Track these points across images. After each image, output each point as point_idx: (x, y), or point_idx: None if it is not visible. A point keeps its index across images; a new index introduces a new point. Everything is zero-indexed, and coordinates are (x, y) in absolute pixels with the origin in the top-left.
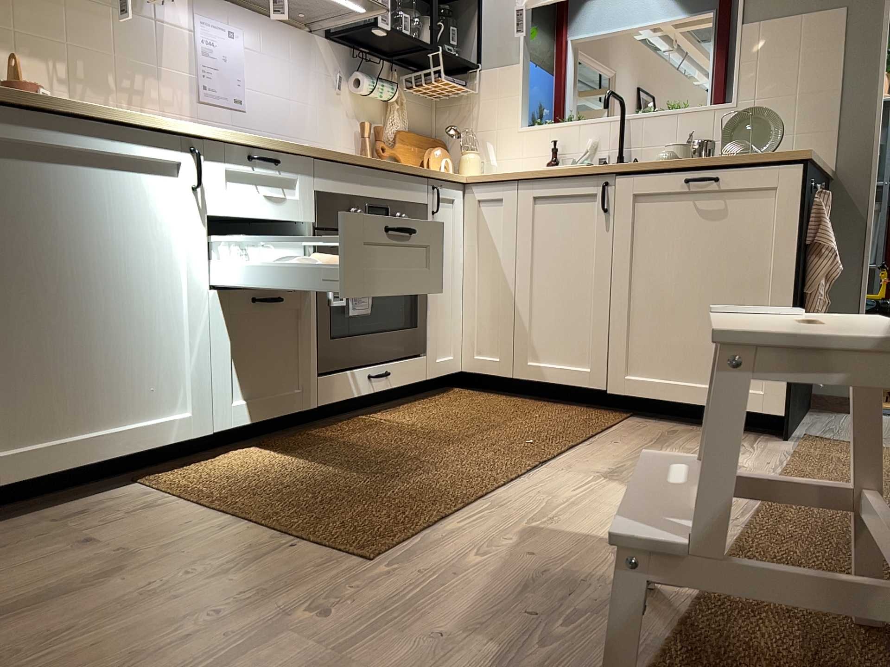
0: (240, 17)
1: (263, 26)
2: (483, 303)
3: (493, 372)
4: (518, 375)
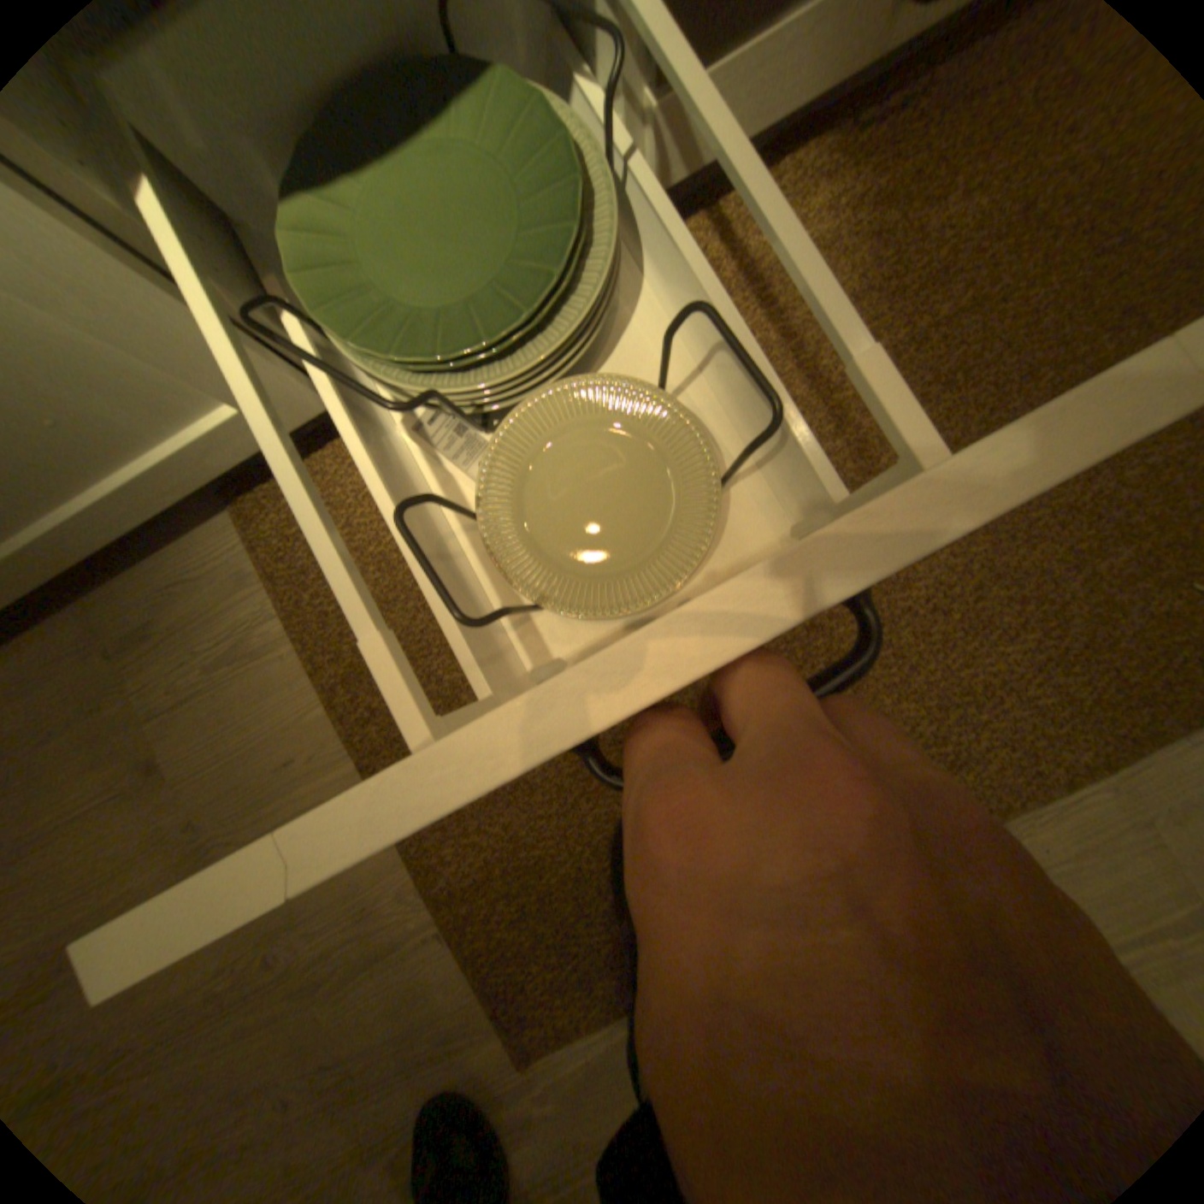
0: None
1: None
2: None
3: None
4: None
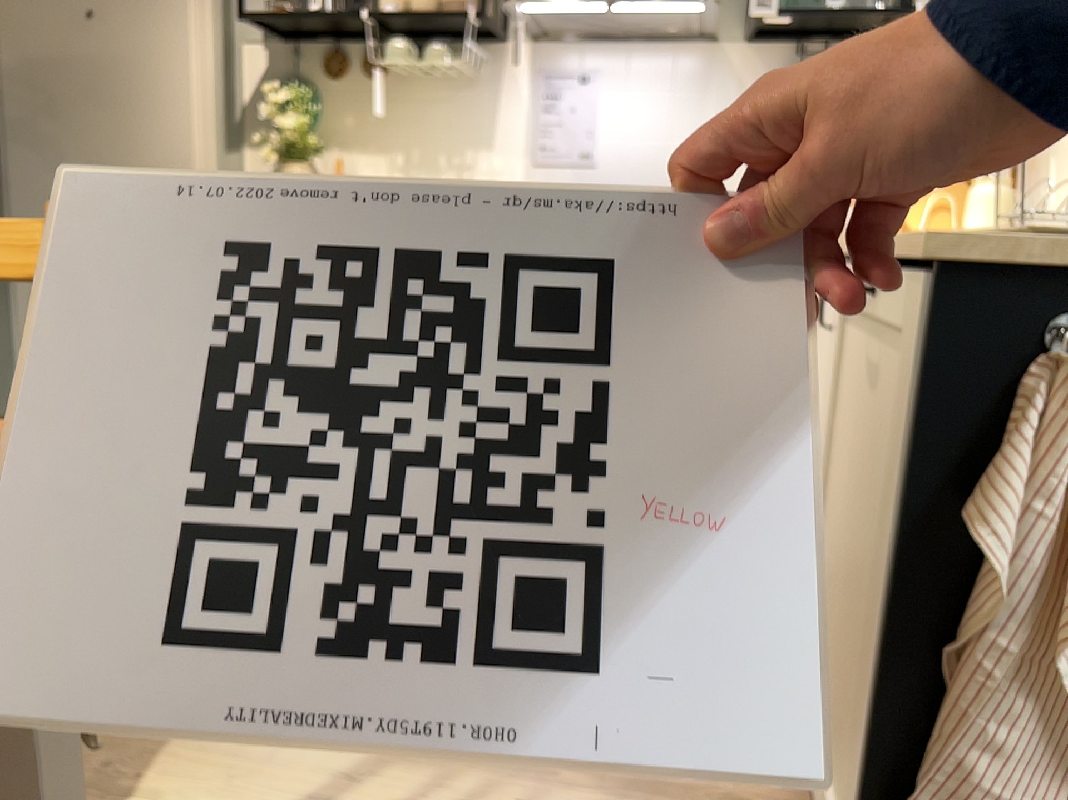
0: (594, 56)
1: (628, 56)
2: None
3: None
4: None
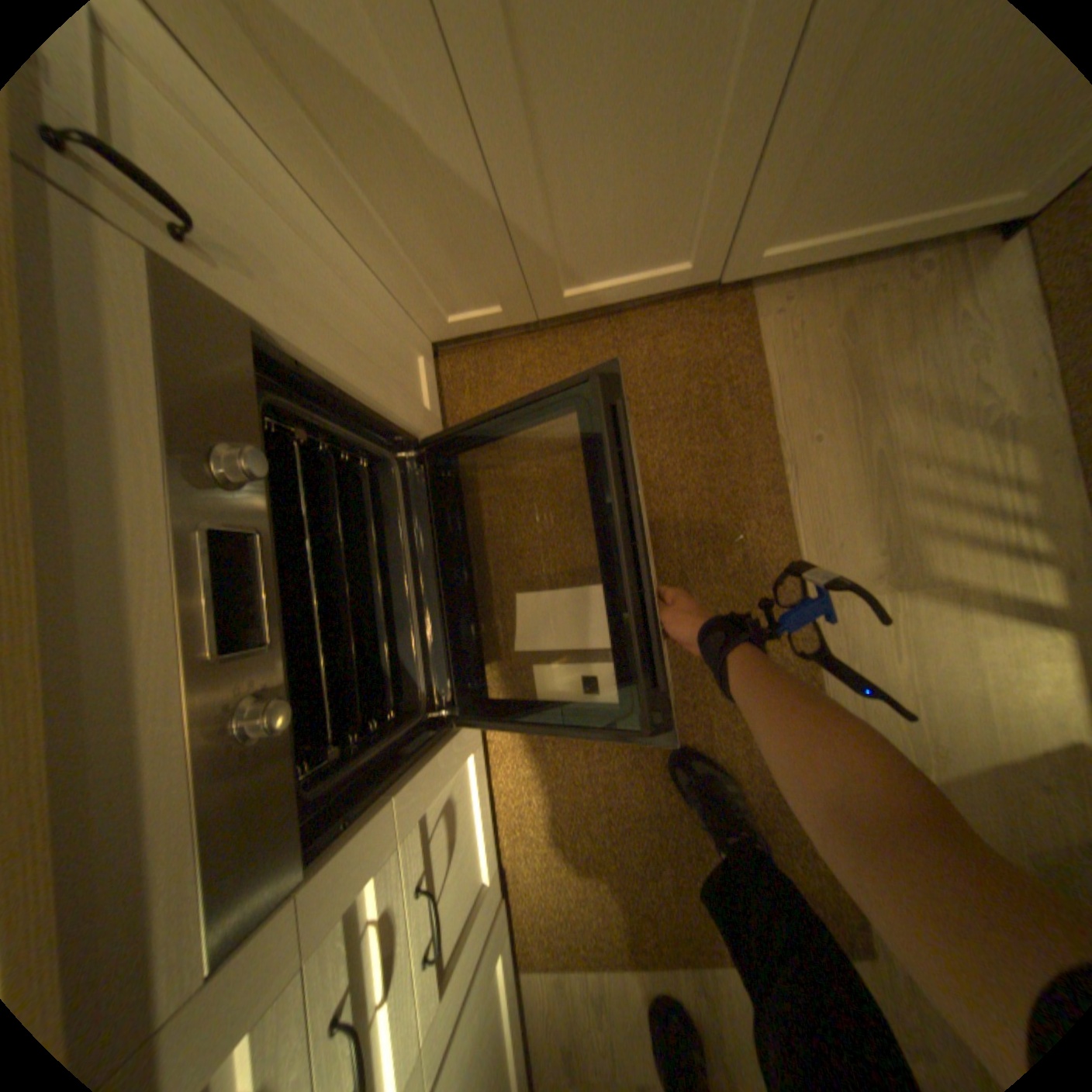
0: None
1: None
2: (409, 245)
3: (492, 327)
4: (544, 316)
